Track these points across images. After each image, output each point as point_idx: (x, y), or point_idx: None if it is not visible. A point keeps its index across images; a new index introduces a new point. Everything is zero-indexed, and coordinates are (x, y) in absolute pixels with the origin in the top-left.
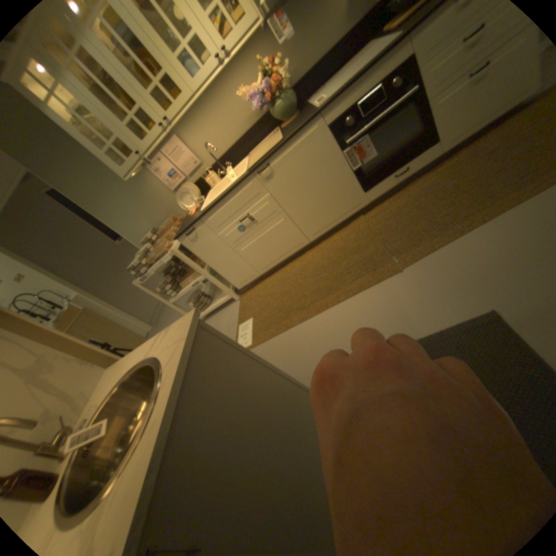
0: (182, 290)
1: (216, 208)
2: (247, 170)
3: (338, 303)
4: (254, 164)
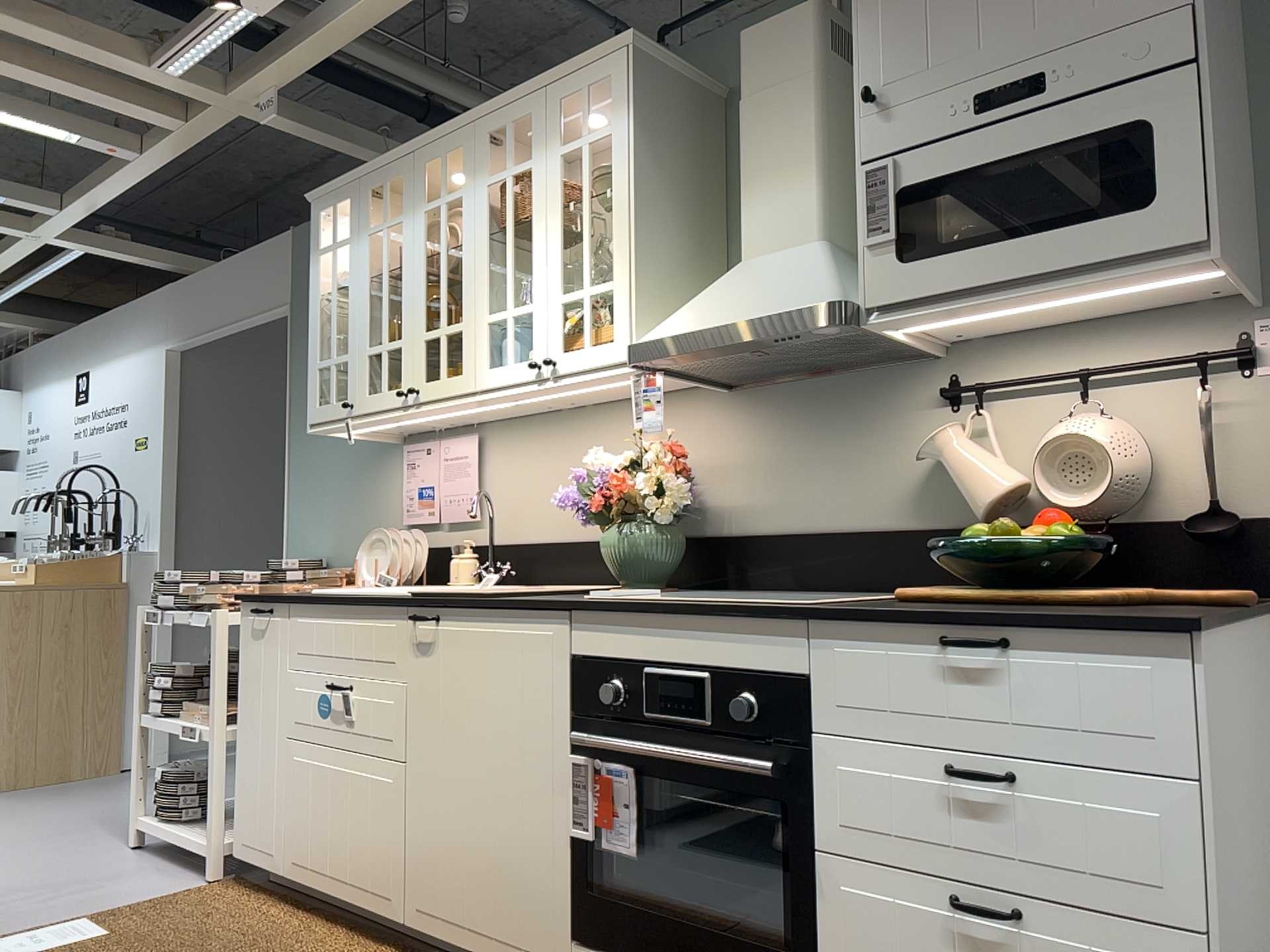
0: (171, 718)
1: (319, 611)
2: (410, 596)
3: None
4: (423, 595)
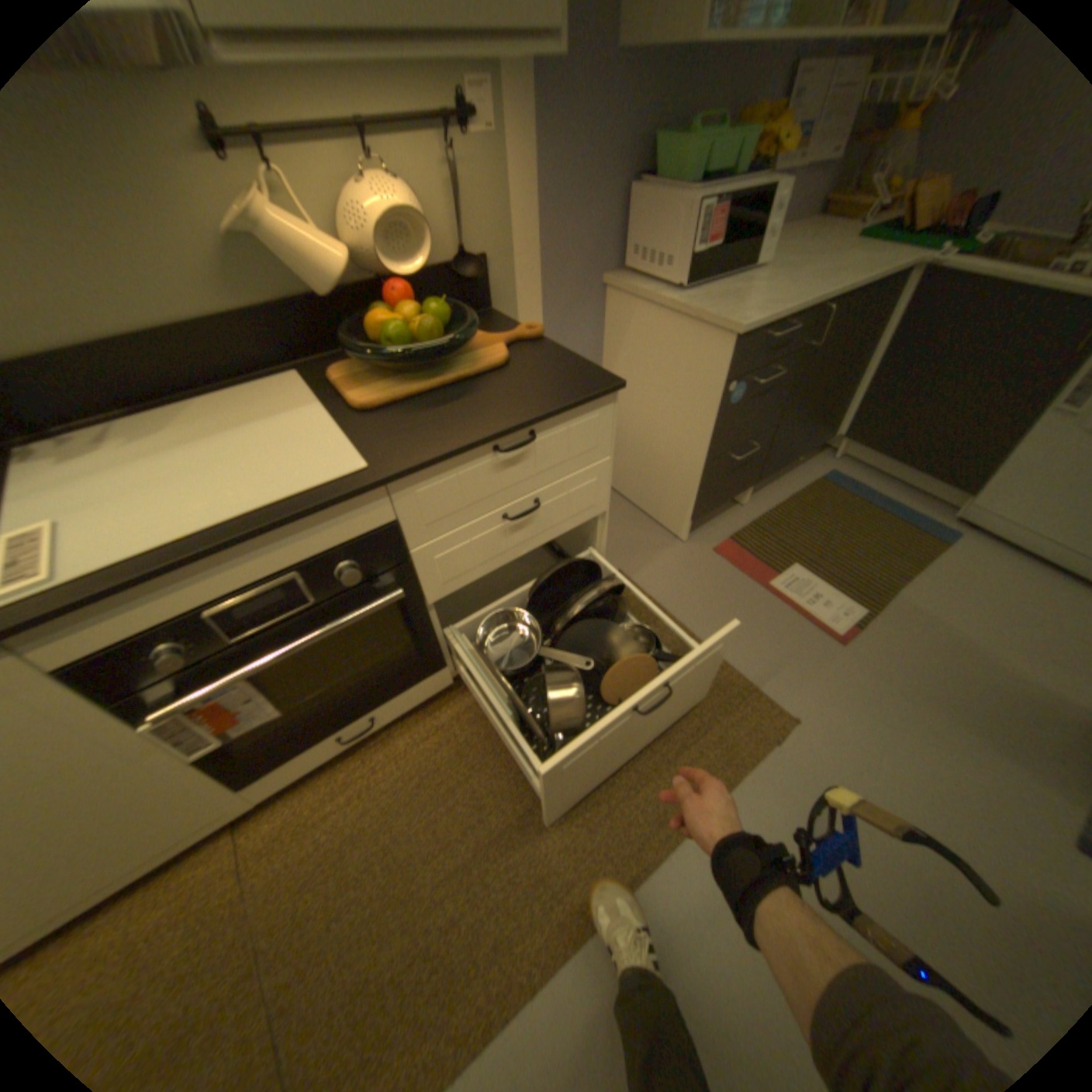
0: None
1: None
2: None
3: None
4: None
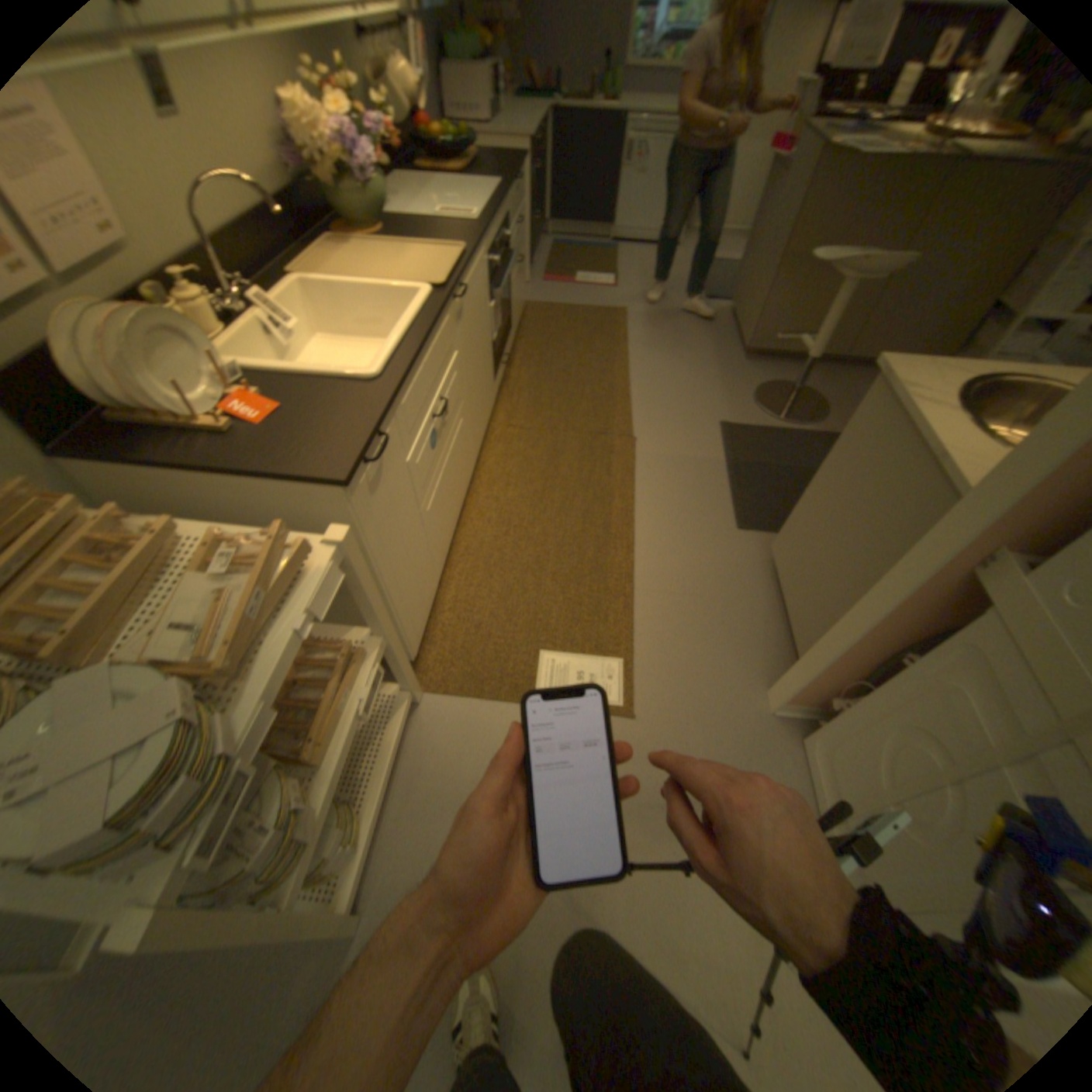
0: (320, 787)
1: (416, 368)
2: (437, 289)
3: (635, 502)
4: (446, 279)
